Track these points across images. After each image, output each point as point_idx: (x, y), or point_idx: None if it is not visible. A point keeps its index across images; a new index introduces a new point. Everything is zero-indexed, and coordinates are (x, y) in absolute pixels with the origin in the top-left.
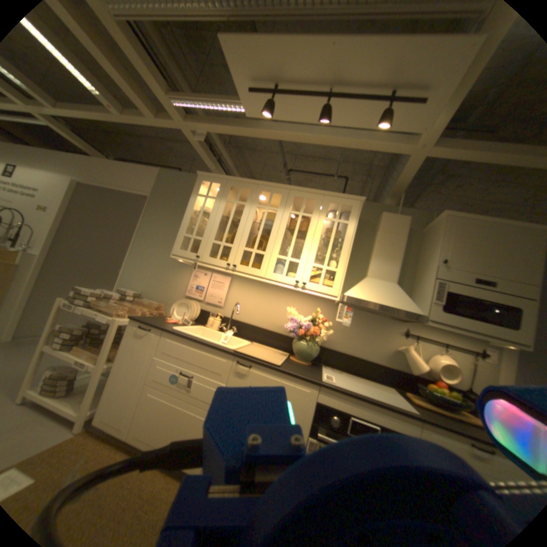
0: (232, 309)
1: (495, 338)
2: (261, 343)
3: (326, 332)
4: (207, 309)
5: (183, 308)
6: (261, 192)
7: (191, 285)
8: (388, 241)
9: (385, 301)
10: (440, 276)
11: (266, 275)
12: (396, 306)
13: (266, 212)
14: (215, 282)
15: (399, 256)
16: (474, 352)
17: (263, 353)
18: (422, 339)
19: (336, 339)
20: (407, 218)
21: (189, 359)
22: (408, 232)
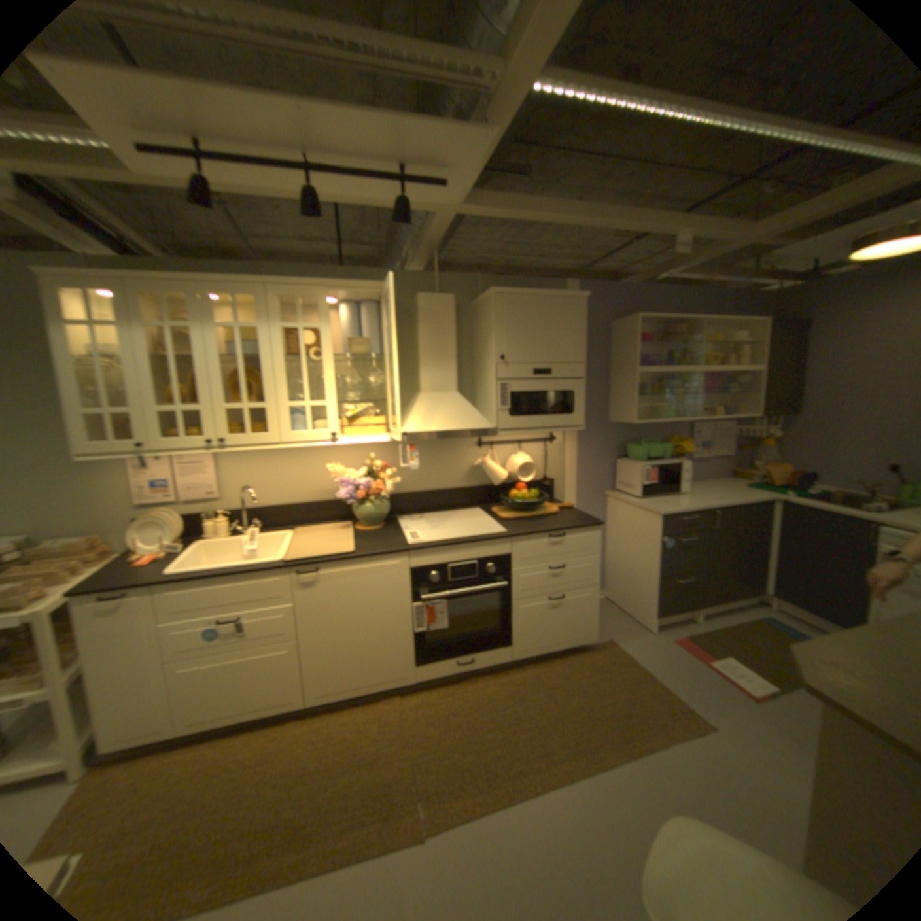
0: (238, 497)
1: (556, 429)
2: (306, 524)
3: (392, 482)
4: (189, 513)
5: (147, 530)
6: (205, 290)
7: (134, 485)
8: (434, 338)
9: (450, 424)
10: (499, 377)
11: (282, 439)
12: (463, 428)
13: (230, 325)
14: (182, 465)
15: (452, 355)
16: (542, 441)
17: (320, 541)
18: (495, 444)
19: (402, 479)
20: (450, 298)
21: (219, 602)
22: (455, 319)
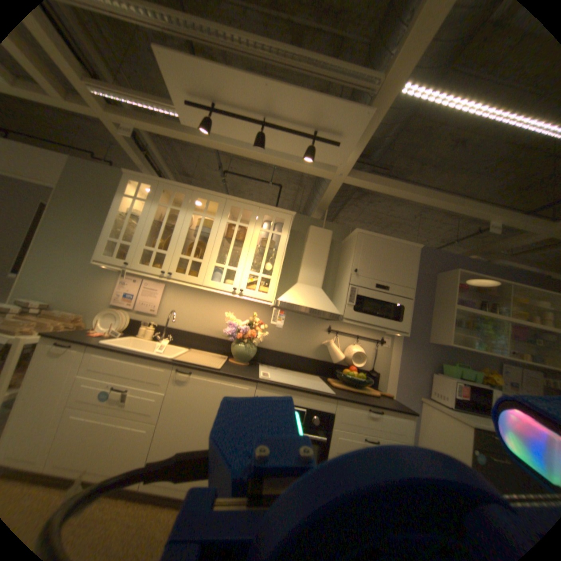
0: (167, 318)
1: (387, 329)
2: (200, 350)
3: (262, 334)
4: (137, 319)
5: (109, 319)
6: (196, 198)
7: (117, 294)
8: (314, 252)
9: (311, 304)
10: (351, 282)
11: (204, 283)
12: (319, 308)
13: (202, 219)
14: (146, 290)
15: (323, 264)
16: (375, 341)
17: (202, 359)
18: (340, 334)
19: (271, 339)
20: (329, 232)
21: (121, 374)
22: (329, 244)
